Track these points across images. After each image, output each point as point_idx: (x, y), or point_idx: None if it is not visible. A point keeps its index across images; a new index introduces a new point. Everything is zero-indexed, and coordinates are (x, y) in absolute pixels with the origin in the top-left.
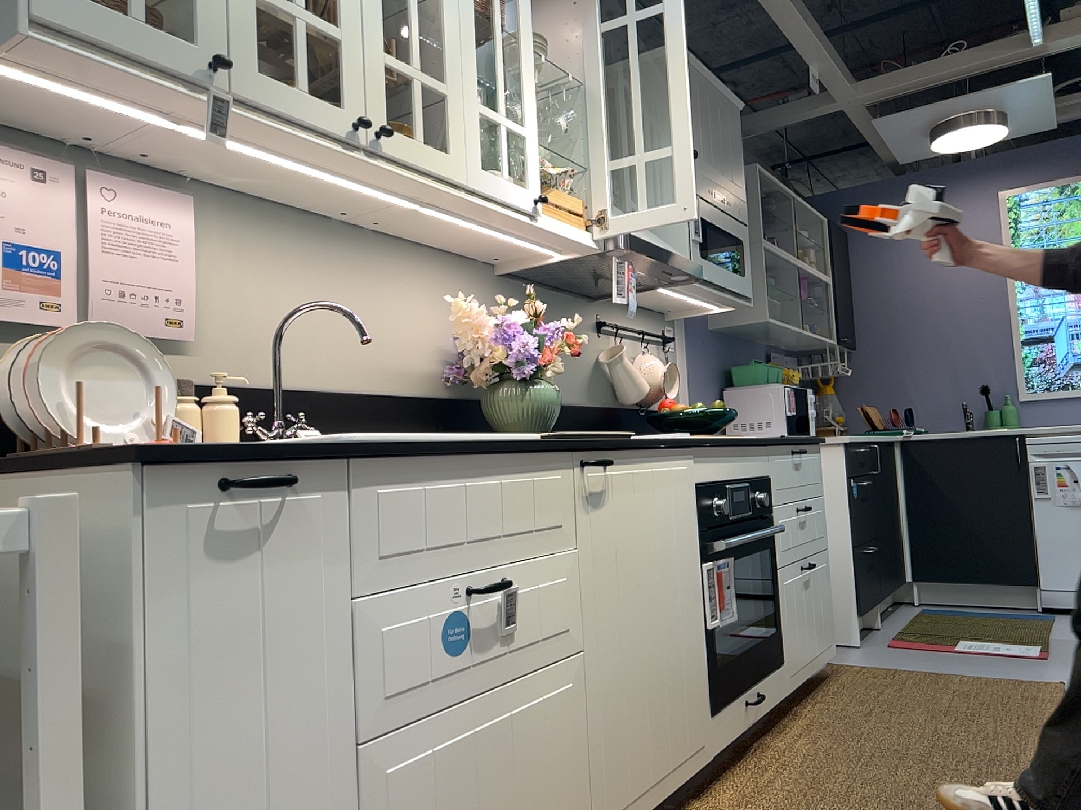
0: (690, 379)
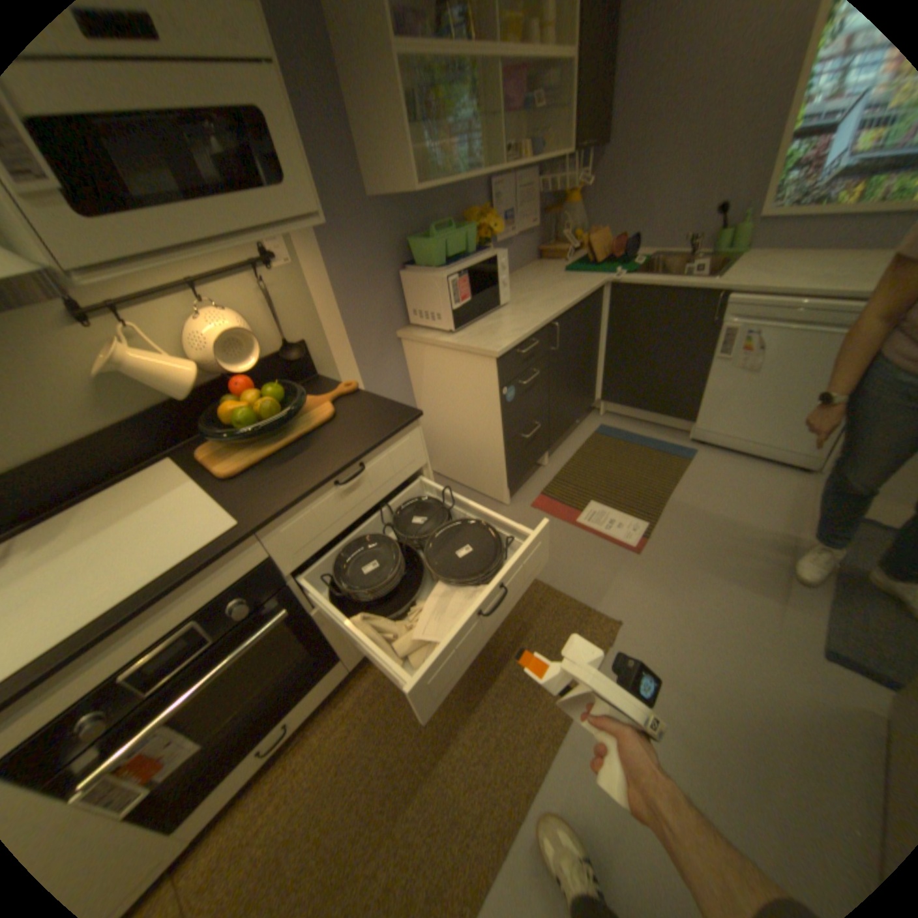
0: (330, 285)
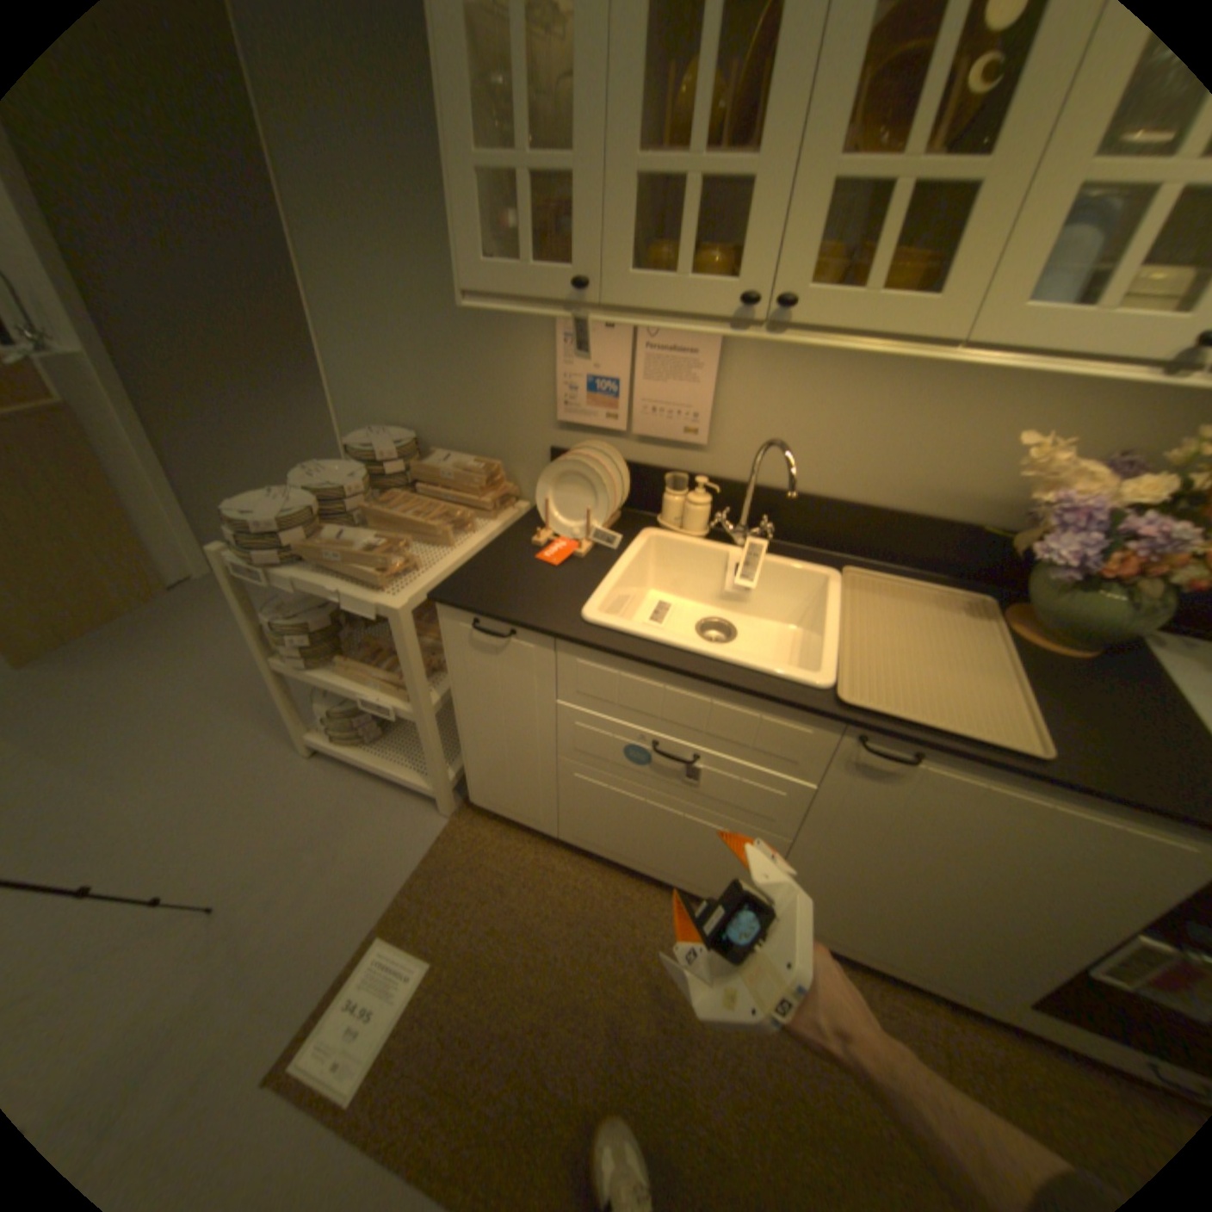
0: None
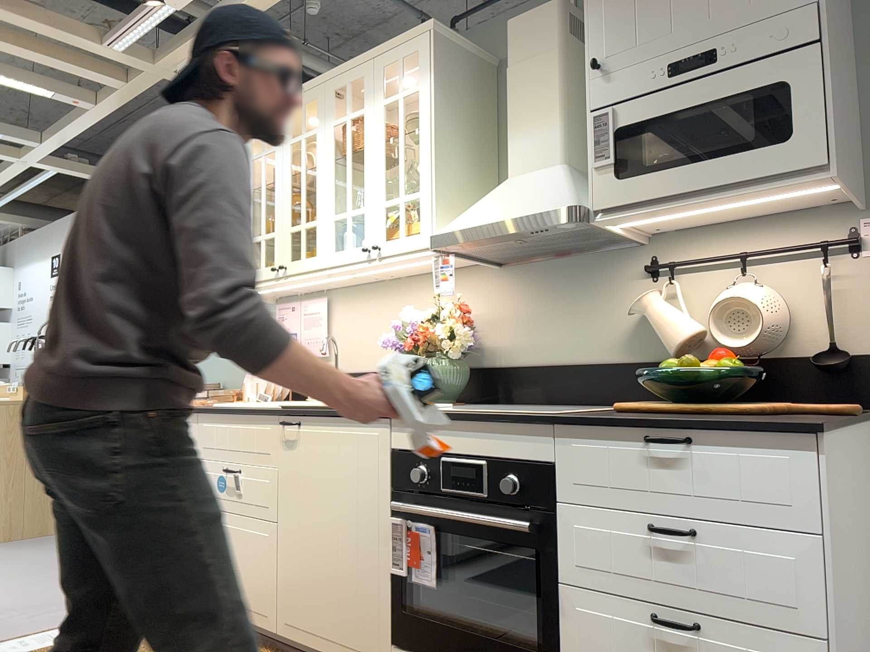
0: None
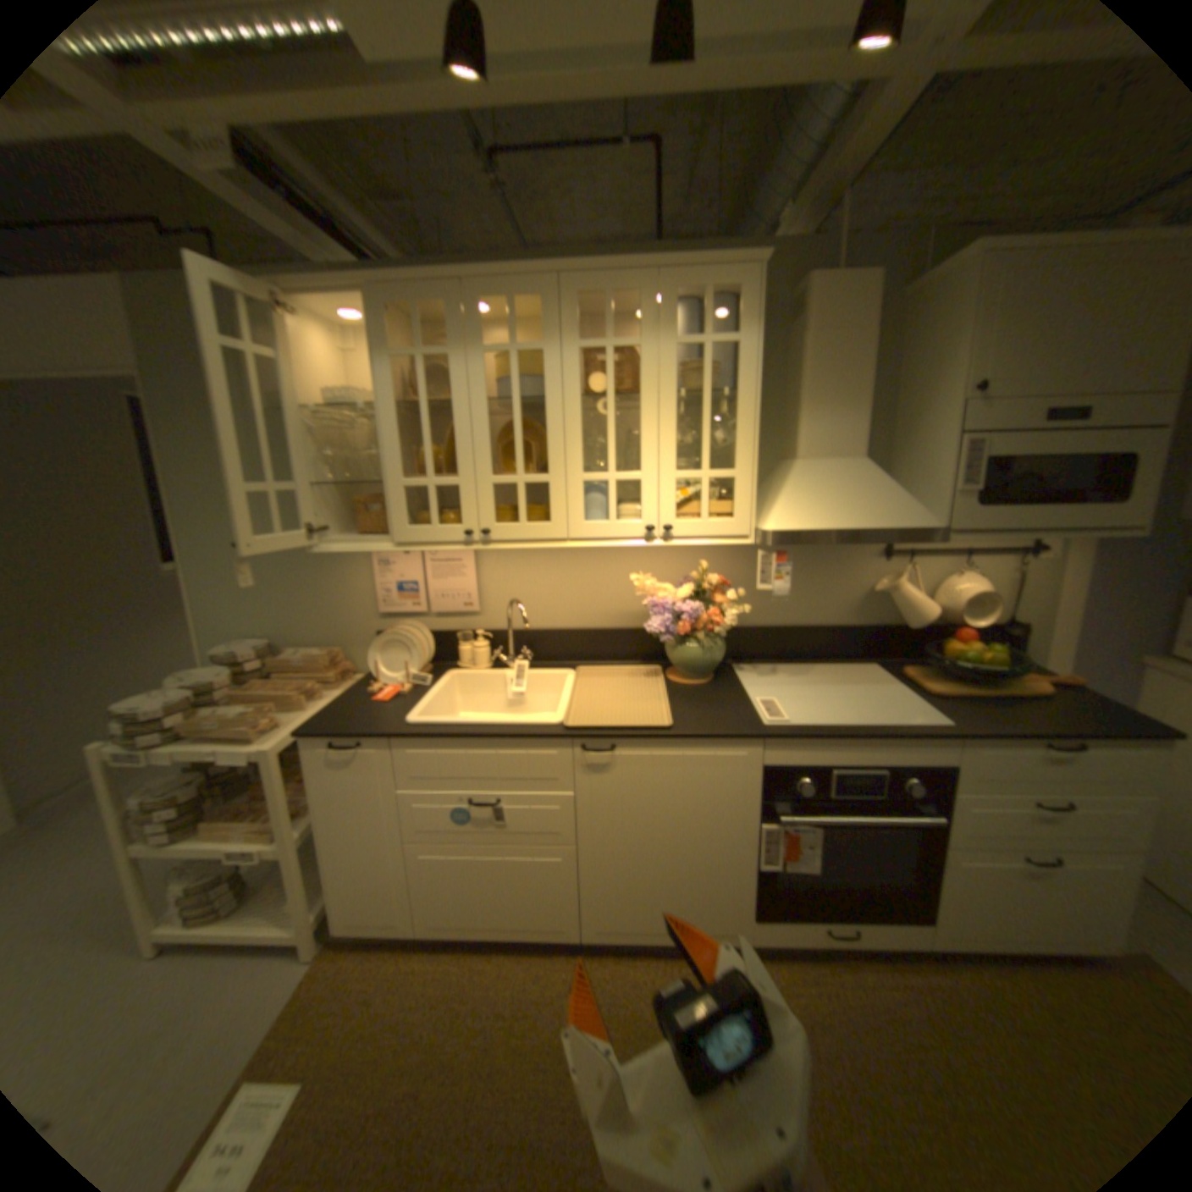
0: (1089, 585)
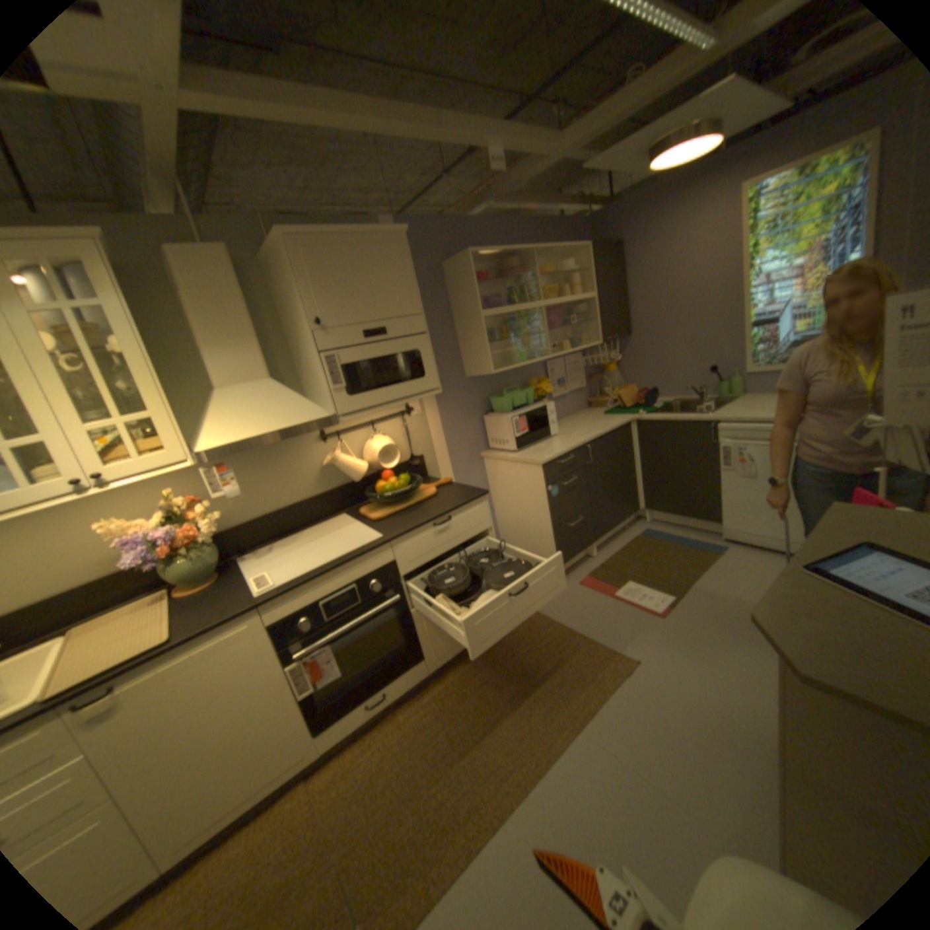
0: (441, 425)
